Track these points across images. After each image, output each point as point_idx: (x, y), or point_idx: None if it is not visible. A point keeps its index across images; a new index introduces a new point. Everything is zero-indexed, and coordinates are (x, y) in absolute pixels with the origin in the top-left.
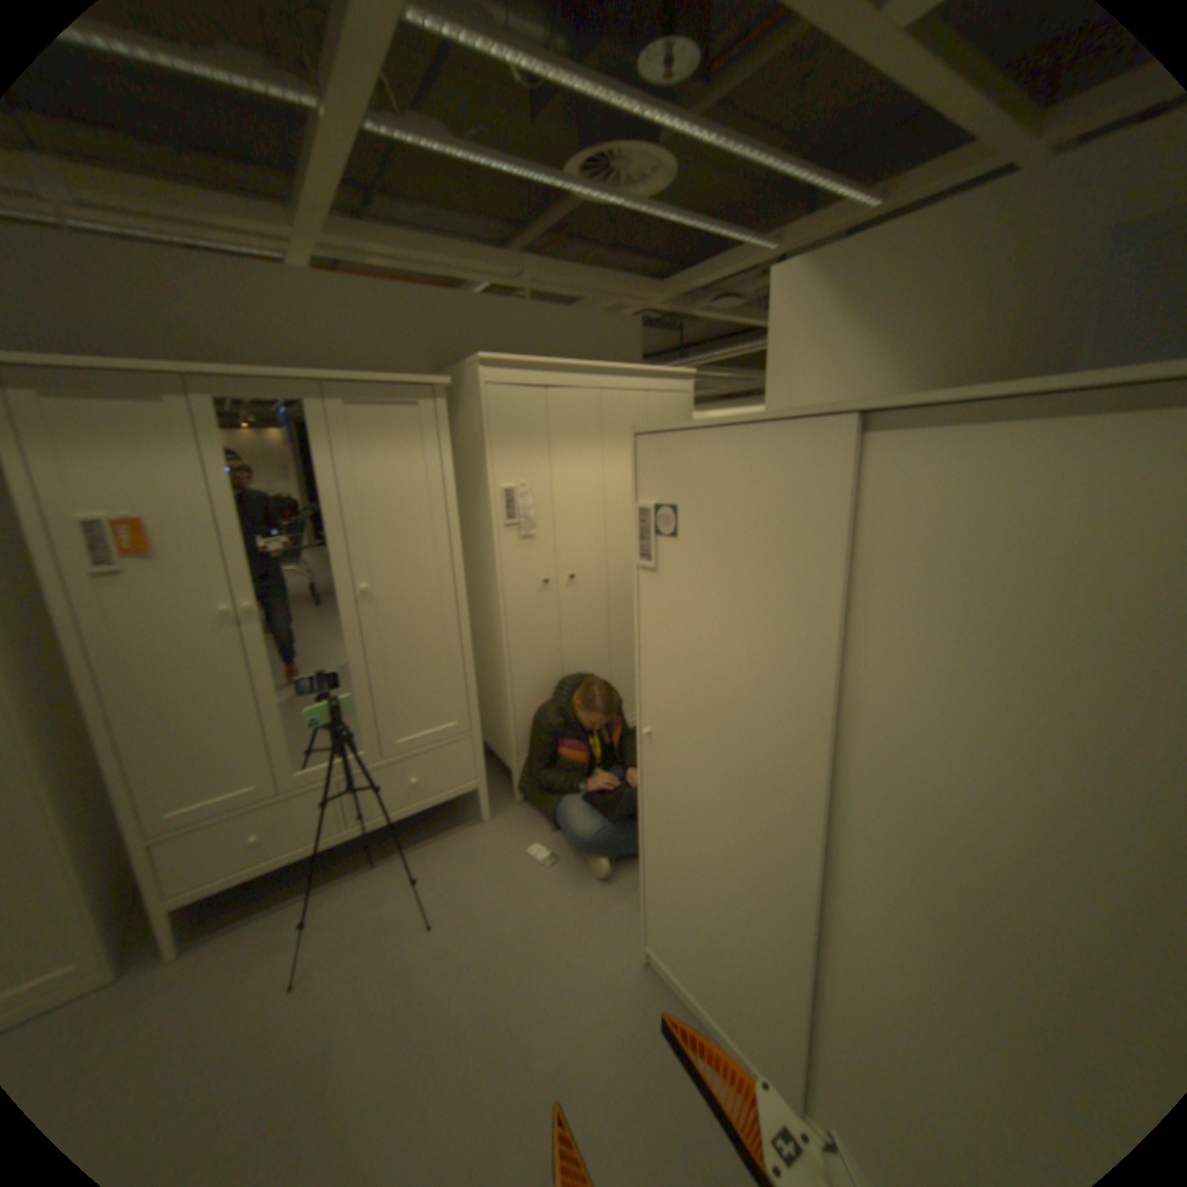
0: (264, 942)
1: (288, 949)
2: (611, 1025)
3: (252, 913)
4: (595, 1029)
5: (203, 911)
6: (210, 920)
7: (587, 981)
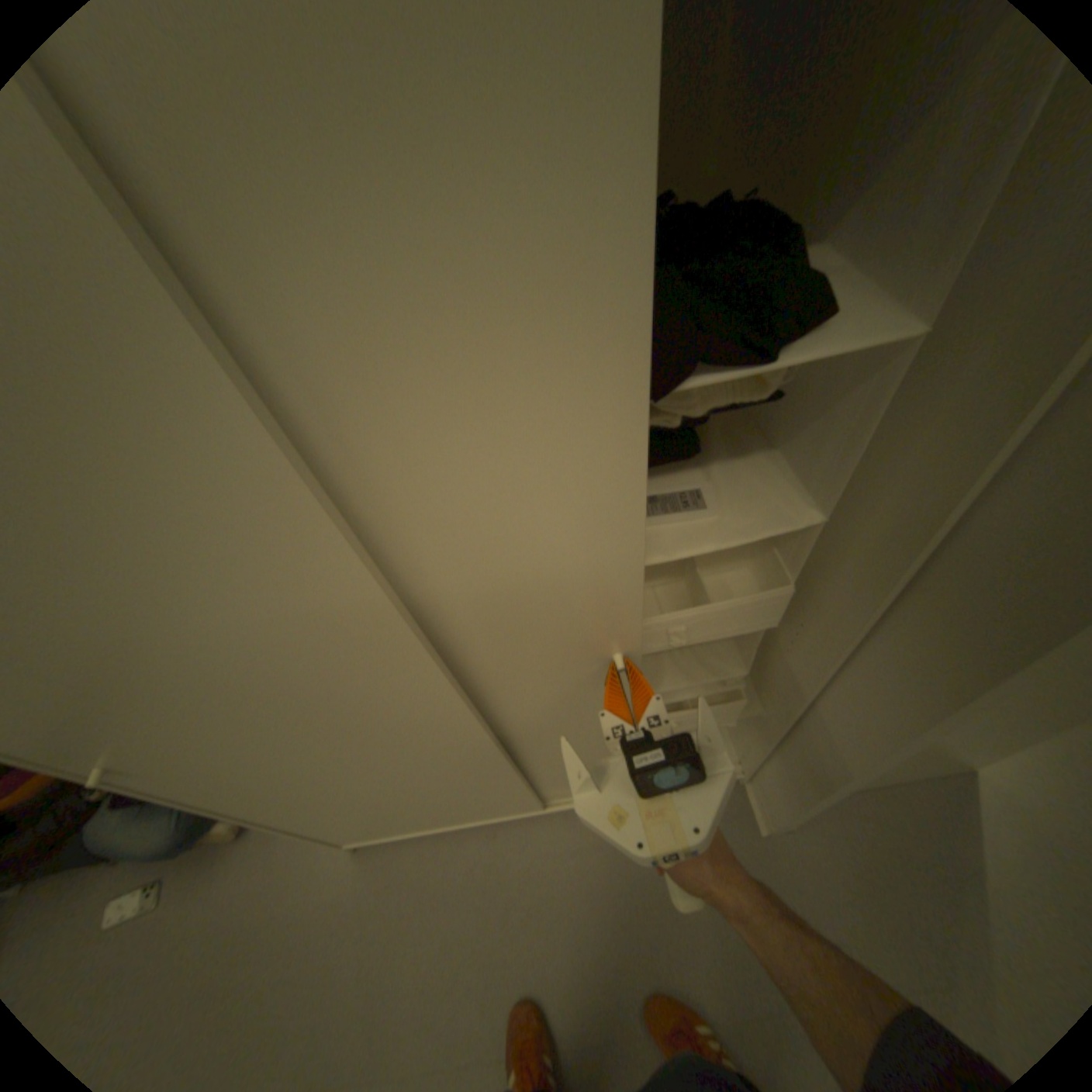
0: None
1: None
2: (372, 939)
3: None
4: (362, 963)
5: None
6: None
7: (315, 942)
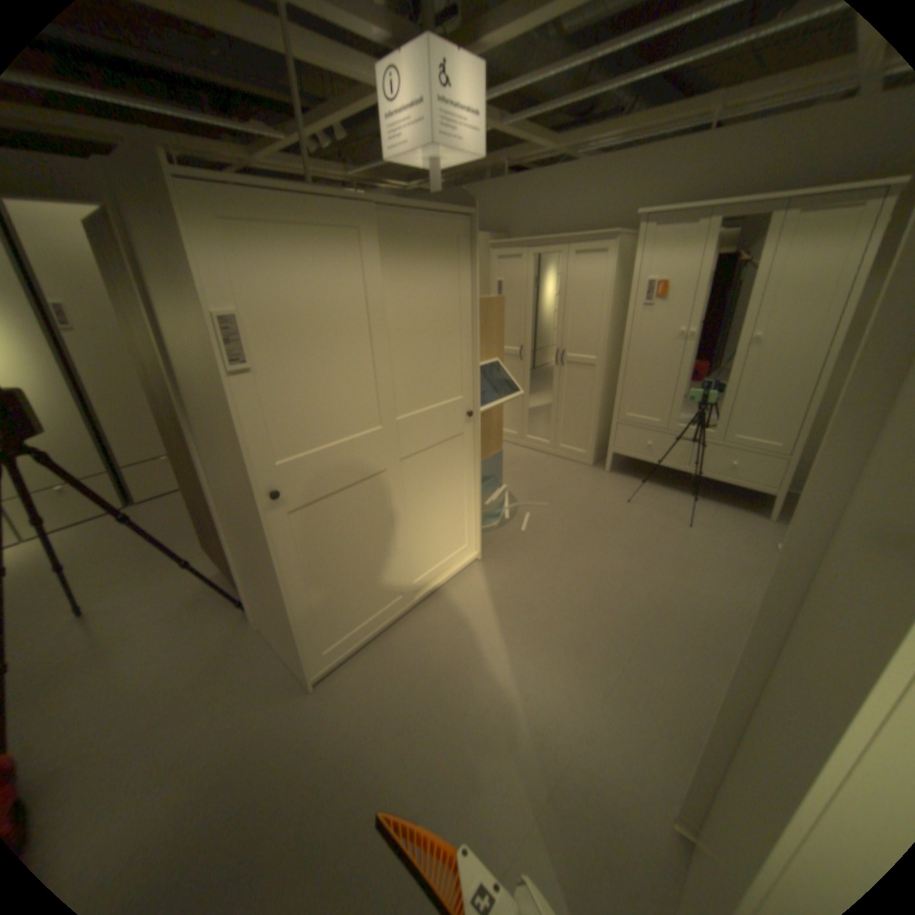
0: (632, 487)
1: (637, 494)
2: (728, 609)
3: (637, 478)
4: (719, 602)
5: (624, 468)
6: (624, 471)
7: (737, 594)
